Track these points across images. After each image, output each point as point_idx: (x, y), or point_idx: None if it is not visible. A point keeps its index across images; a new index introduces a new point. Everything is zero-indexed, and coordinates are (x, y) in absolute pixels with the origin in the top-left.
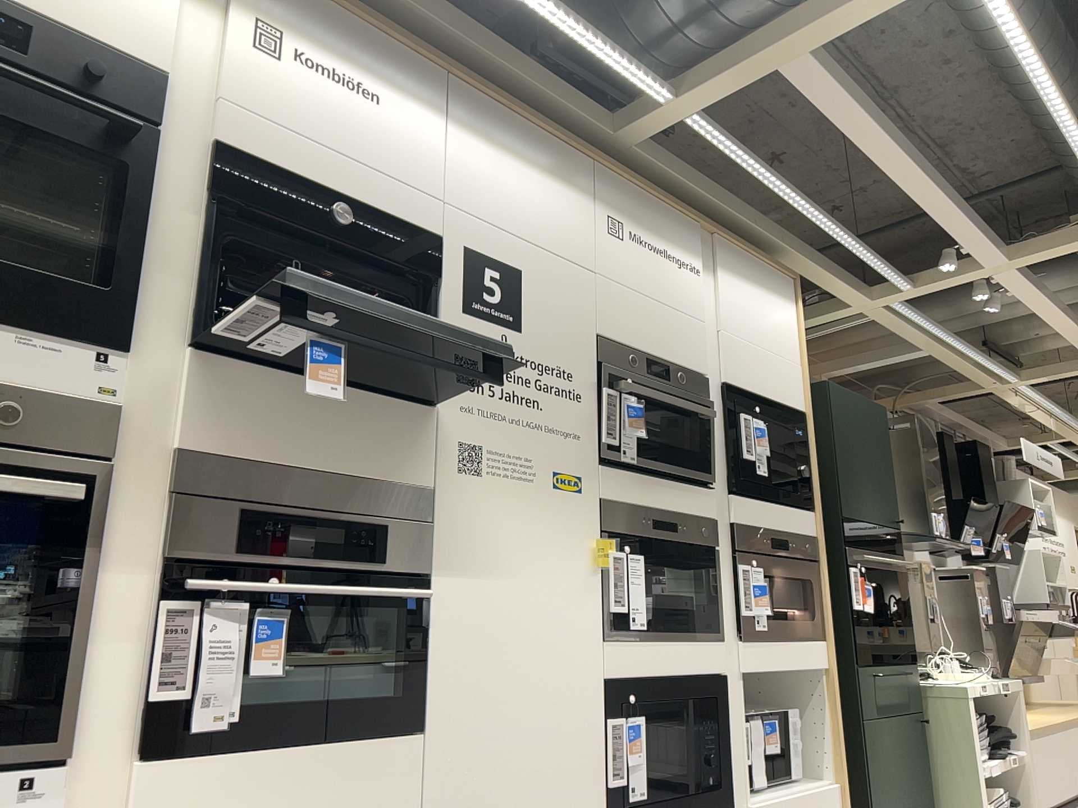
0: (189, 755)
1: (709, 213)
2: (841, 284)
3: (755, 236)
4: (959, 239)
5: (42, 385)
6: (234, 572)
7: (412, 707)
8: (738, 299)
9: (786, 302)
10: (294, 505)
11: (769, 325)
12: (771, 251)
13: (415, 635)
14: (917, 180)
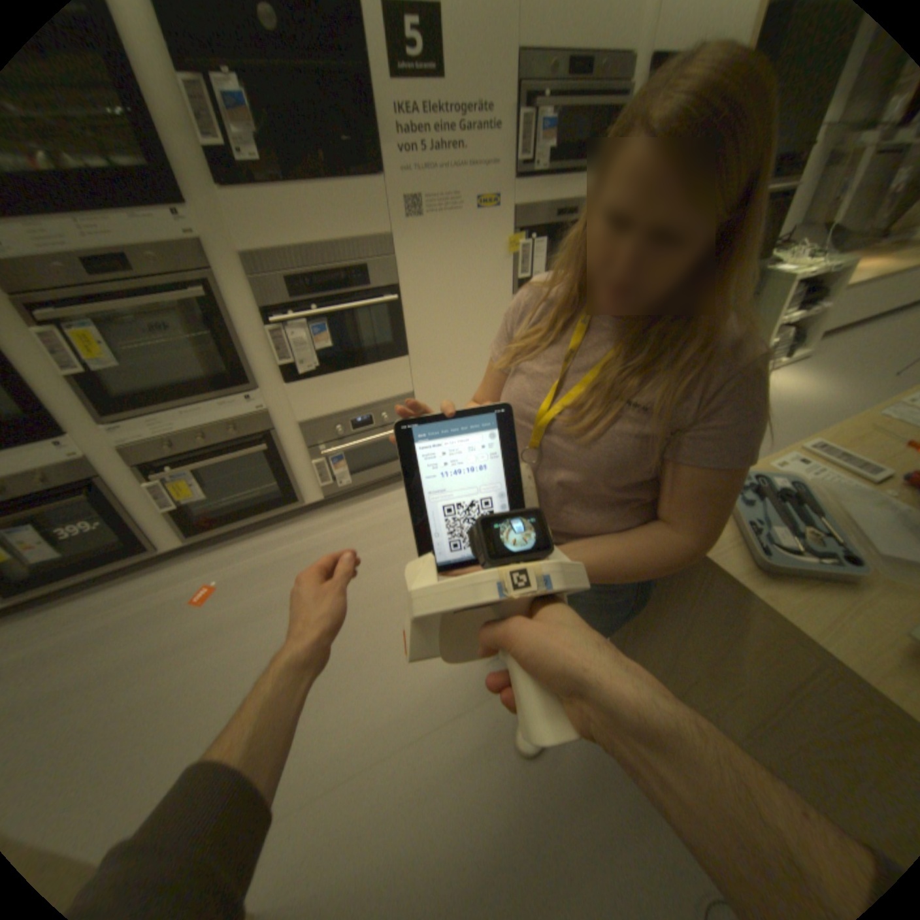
0: (302, 379)
1: None
2: None
3: None
4: None
5: (155, 239)
6: (296, 300)
7: (399, 346)
8: None
9: None
10: (309, 266)
11: None
12: None
13: (394, 315)
14: None
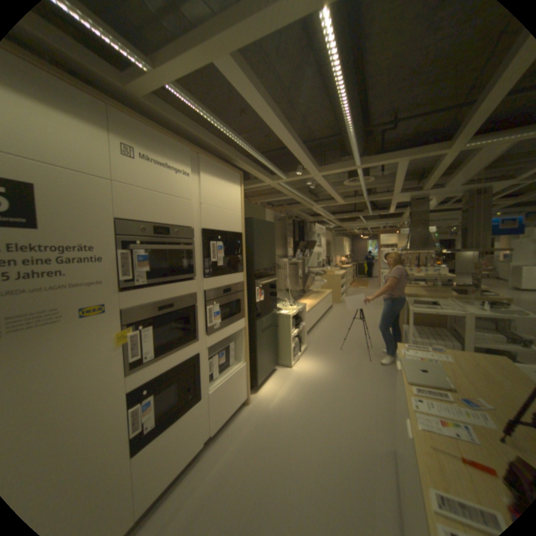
0: None
1: (198, 142)
2: (262, 176)
3: (223, 154)
4: (304, 165)
5: None
6: None
7: None
8: (212, 187)
9: (236, 186)
10: None
11: (227, 198)
12: (231, 161)
13: None
14: (290, 139)
